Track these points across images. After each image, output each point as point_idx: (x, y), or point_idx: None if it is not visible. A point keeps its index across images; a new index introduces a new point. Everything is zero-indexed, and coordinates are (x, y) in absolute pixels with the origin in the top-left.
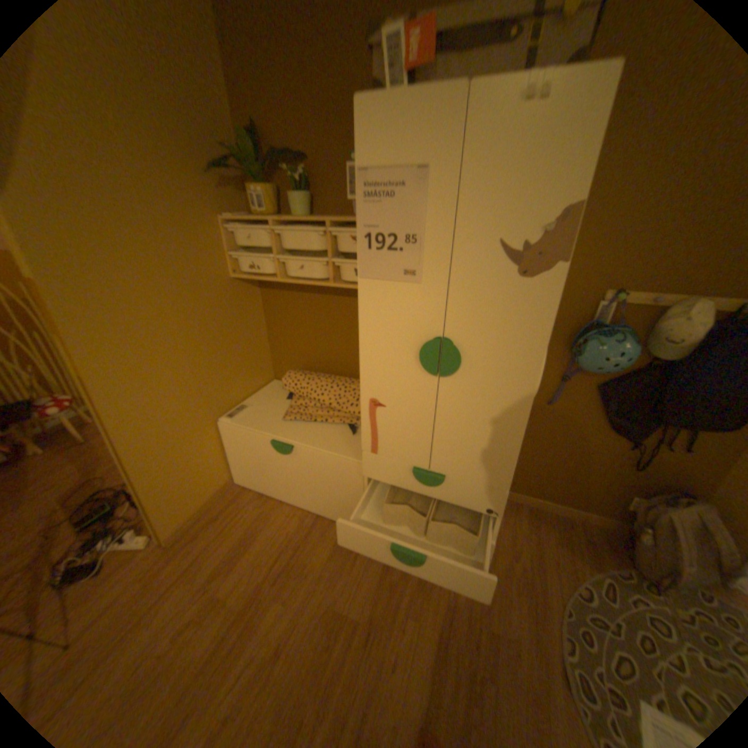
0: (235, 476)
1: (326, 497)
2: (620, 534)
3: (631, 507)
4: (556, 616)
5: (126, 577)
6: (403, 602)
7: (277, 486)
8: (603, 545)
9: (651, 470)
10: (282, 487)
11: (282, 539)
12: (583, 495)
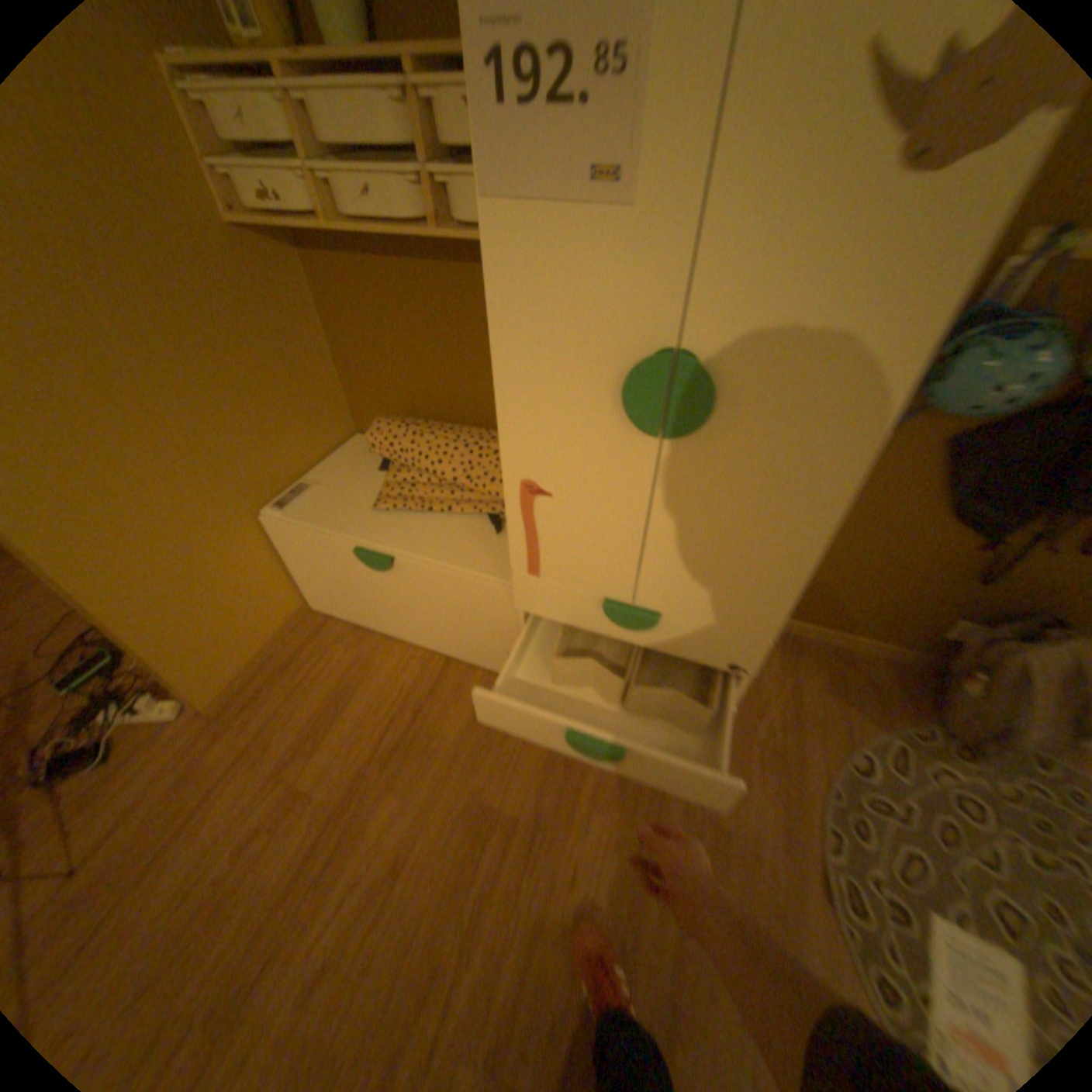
0: (311, 598)
1: (458, 632)
2: (921, 670)
3: (951, 634)
4: (817, 797)
5: (154, 762)
6: (585, 785)
7: (379, 614)
8: (894, 688)
9: (1002, 581)
10: (388, 617)
11: (395, 696)
12: (874, 616)
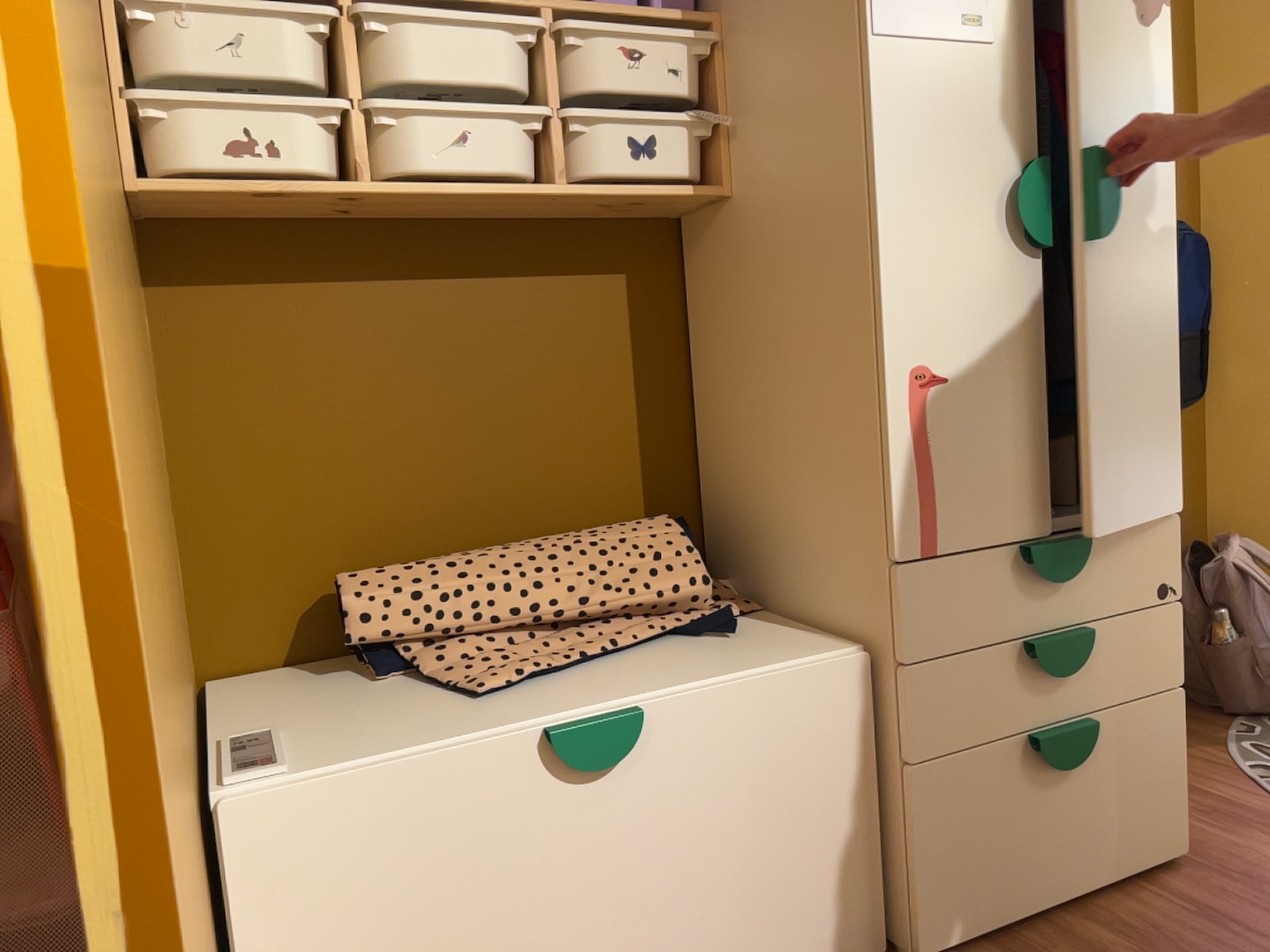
0: None
1: (759, 887)
2: None
3: None
4: None
5: None
6: None
7: None
8: None
9: None
10: None
11: None
12: None
